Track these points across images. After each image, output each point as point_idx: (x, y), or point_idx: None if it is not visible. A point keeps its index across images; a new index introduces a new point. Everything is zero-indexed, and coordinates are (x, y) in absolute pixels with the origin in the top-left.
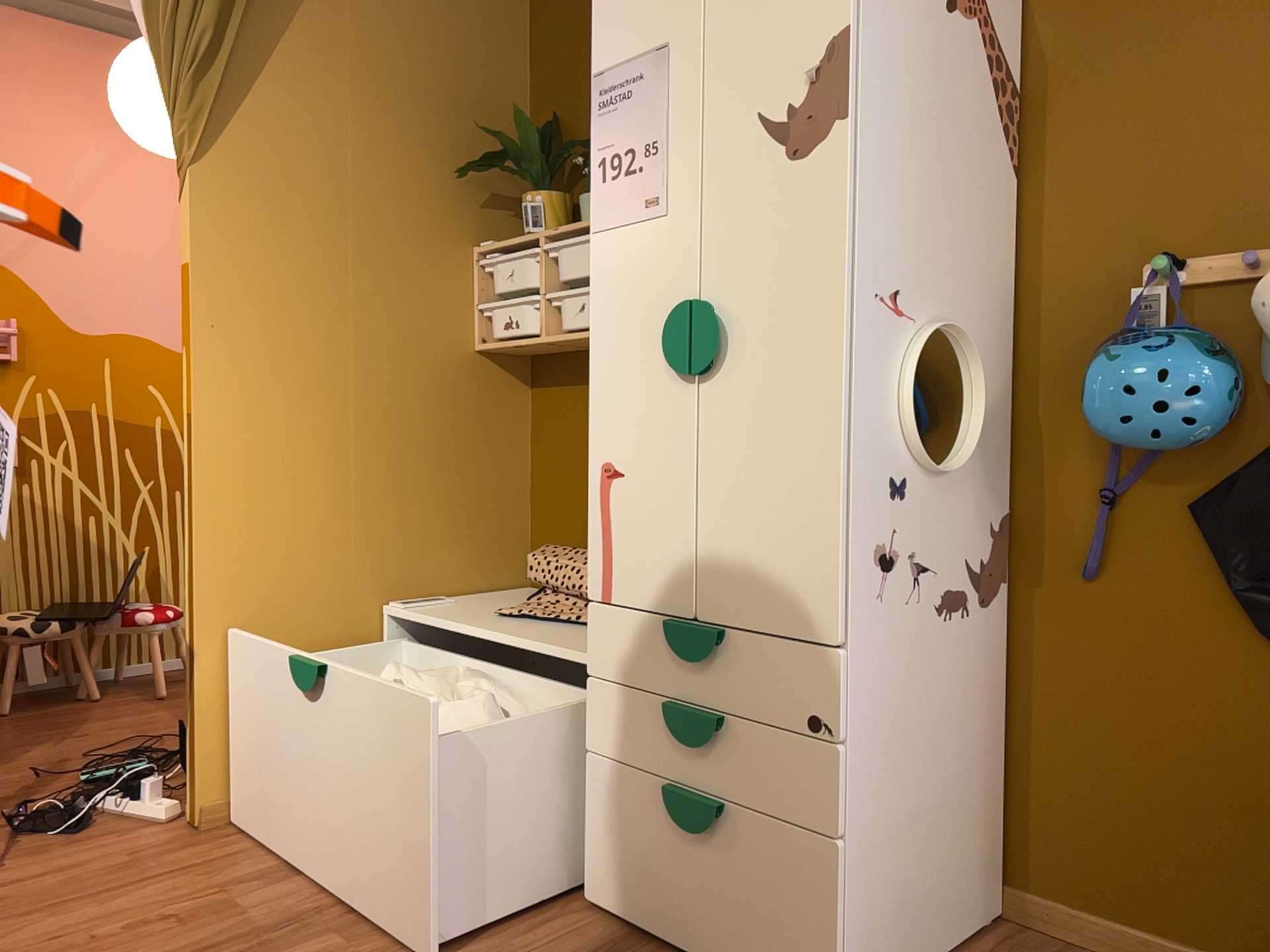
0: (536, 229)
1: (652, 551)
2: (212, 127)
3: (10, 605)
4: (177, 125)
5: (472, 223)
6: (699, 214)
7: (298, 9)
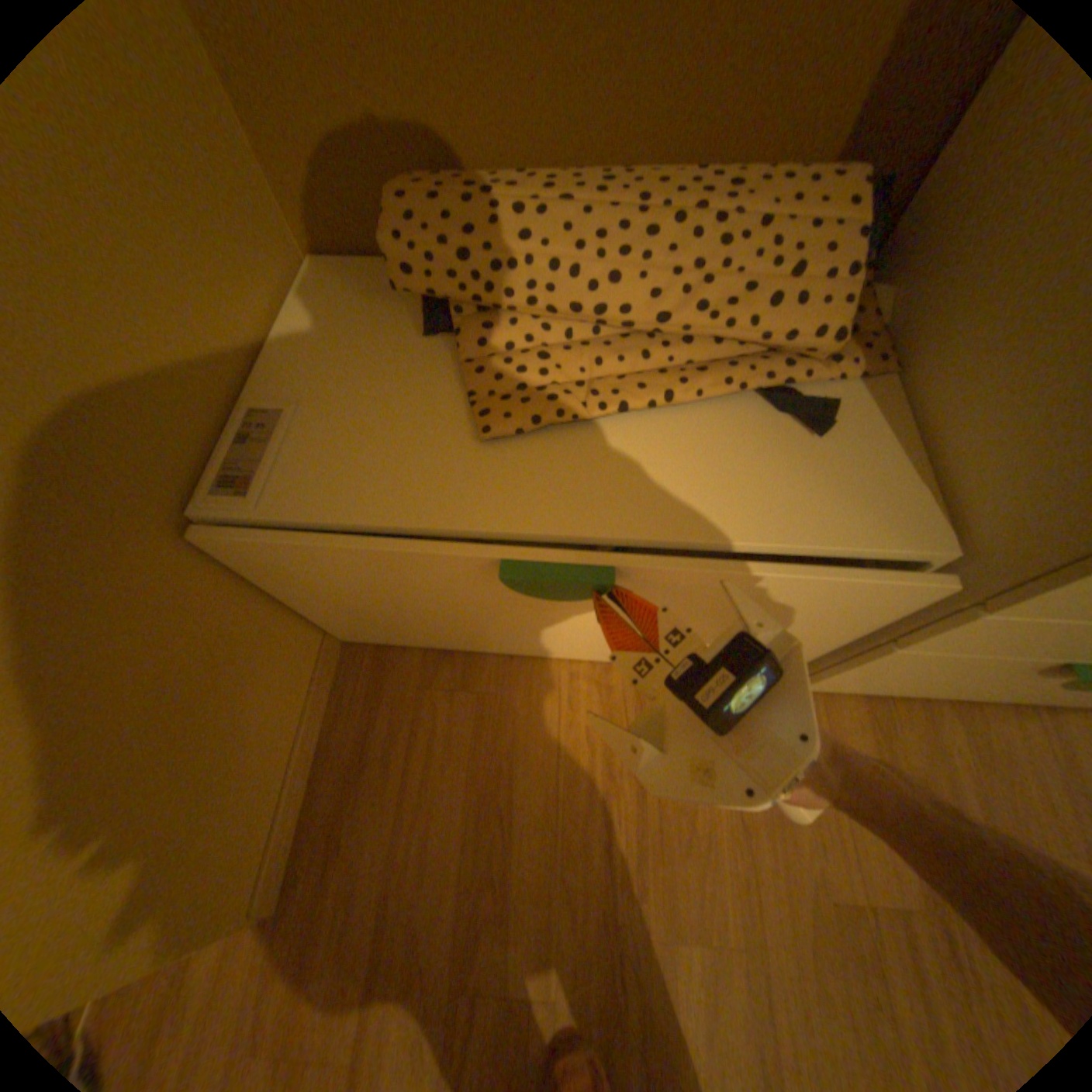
0: None
1: None
2: None
3: None
4: None
5: None
6: None
7: None
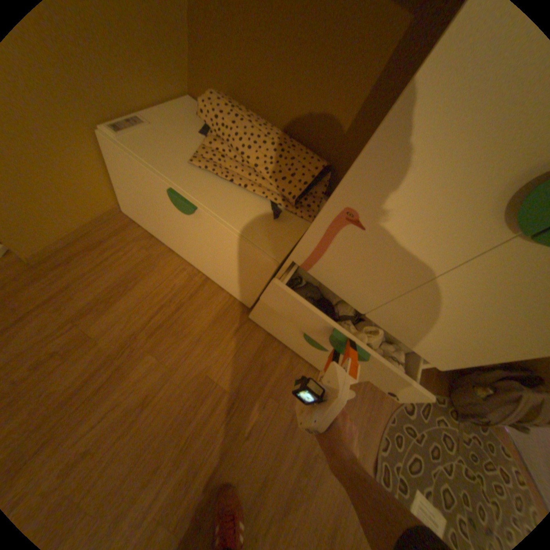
0: None
1: (357, 278)
2: None
3: None
4: None
5: None
6: None
7: None
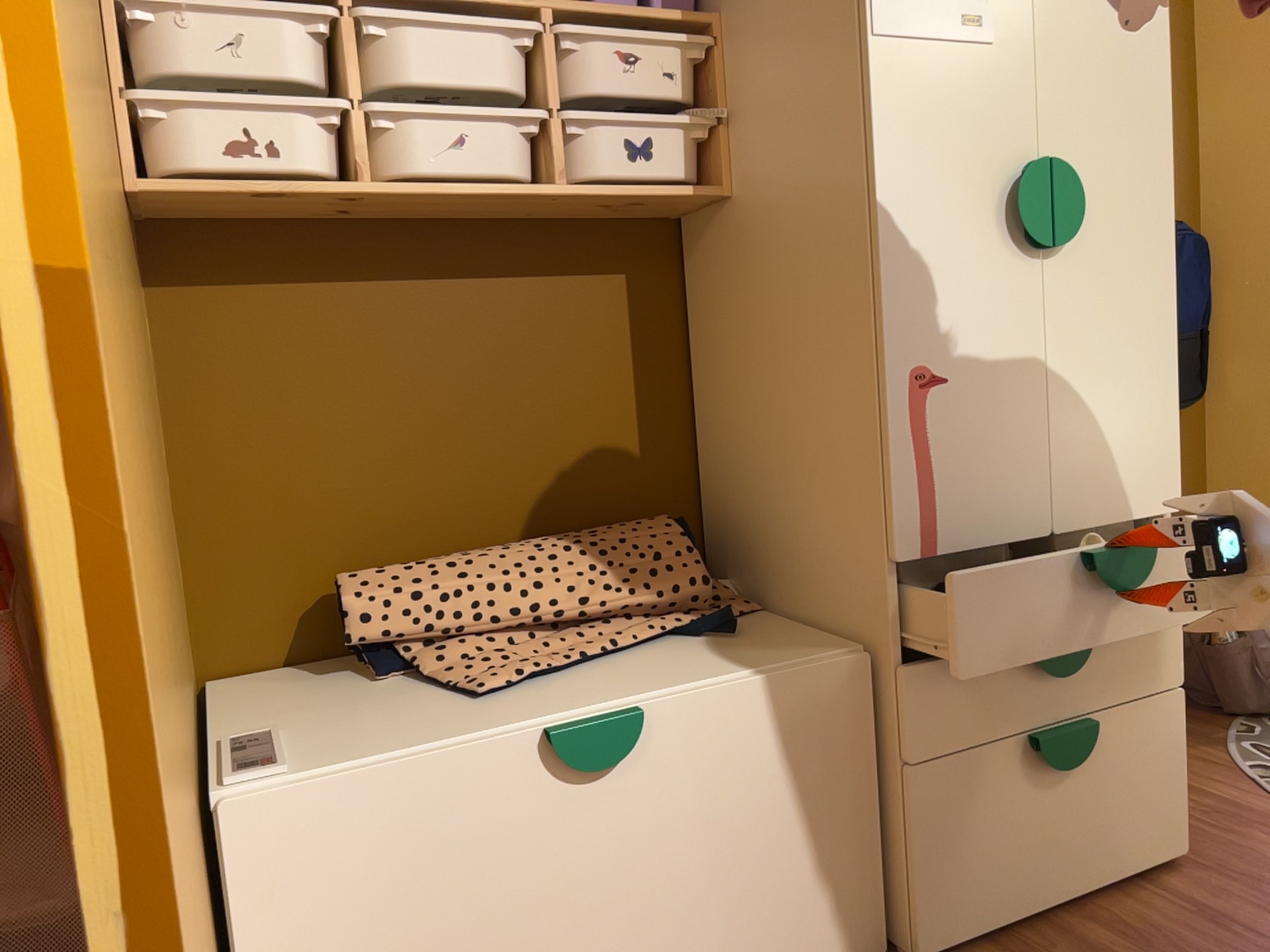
0: None
1: (996, 469)
2: None
3: None
4: None
5: None
6: (1033, 56)
7: None
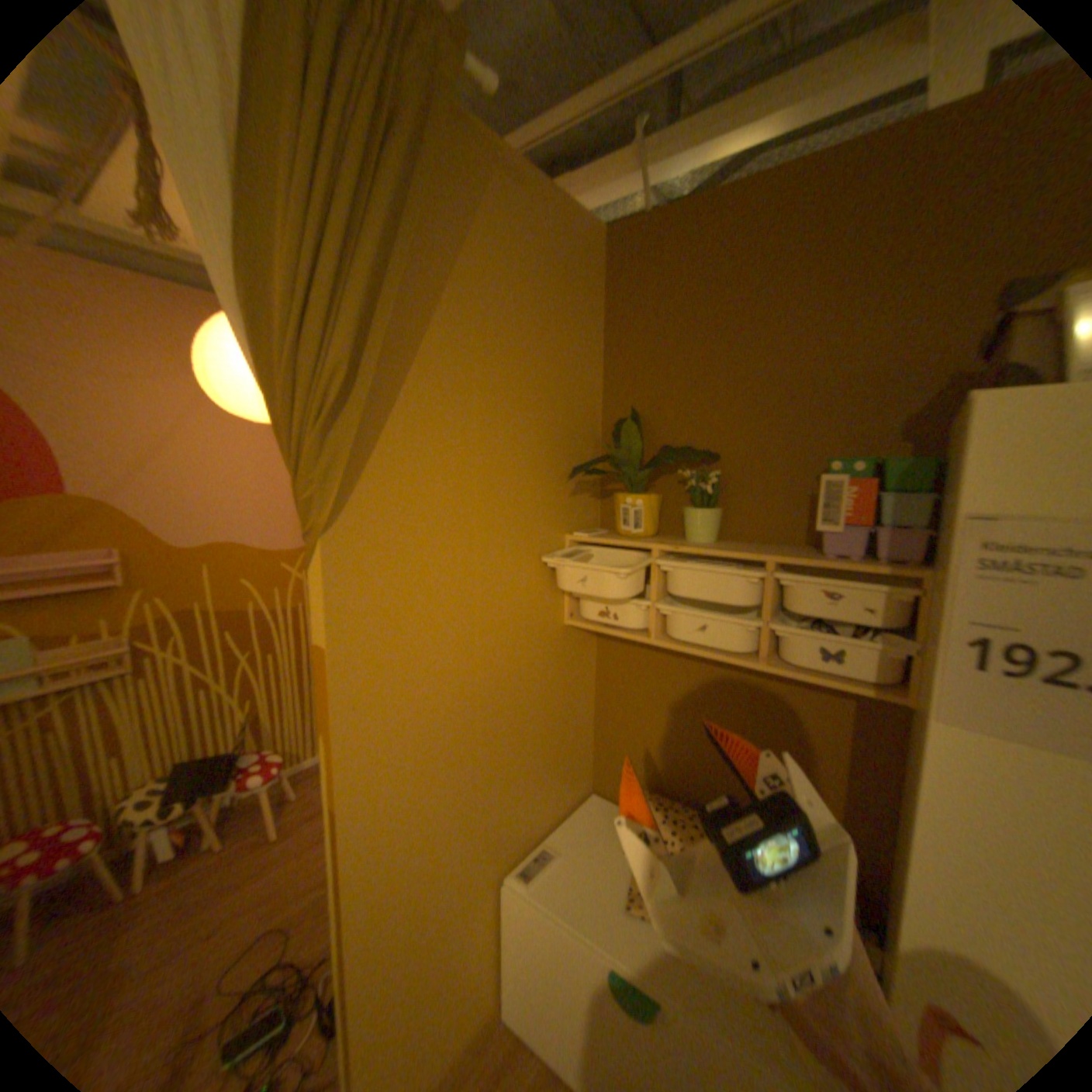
0: (636, 528)
1: None
2: (342, 481)
3: (136, 779)
4: (298, 481)
5: (564, 512)
6: None
7: (425, 320)
